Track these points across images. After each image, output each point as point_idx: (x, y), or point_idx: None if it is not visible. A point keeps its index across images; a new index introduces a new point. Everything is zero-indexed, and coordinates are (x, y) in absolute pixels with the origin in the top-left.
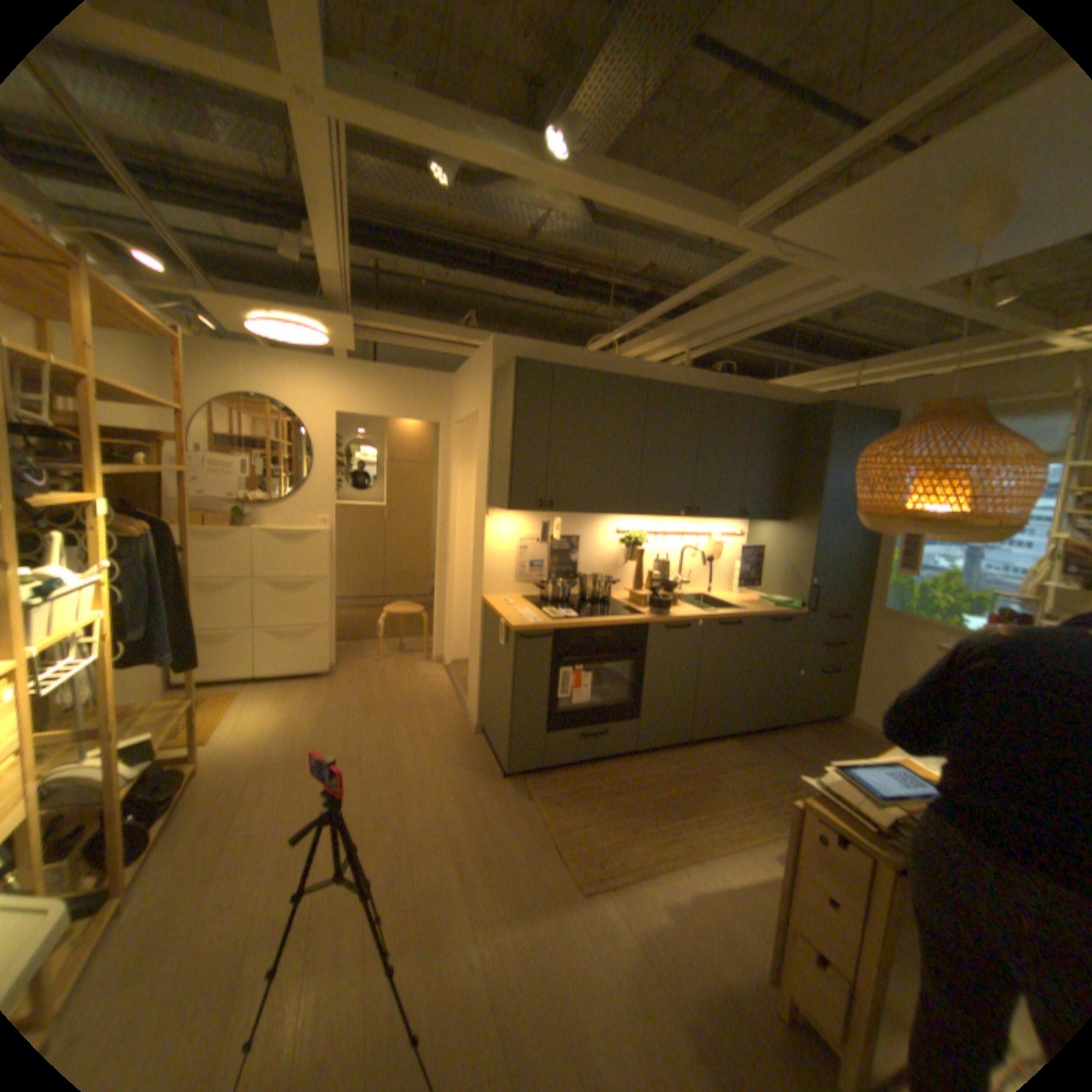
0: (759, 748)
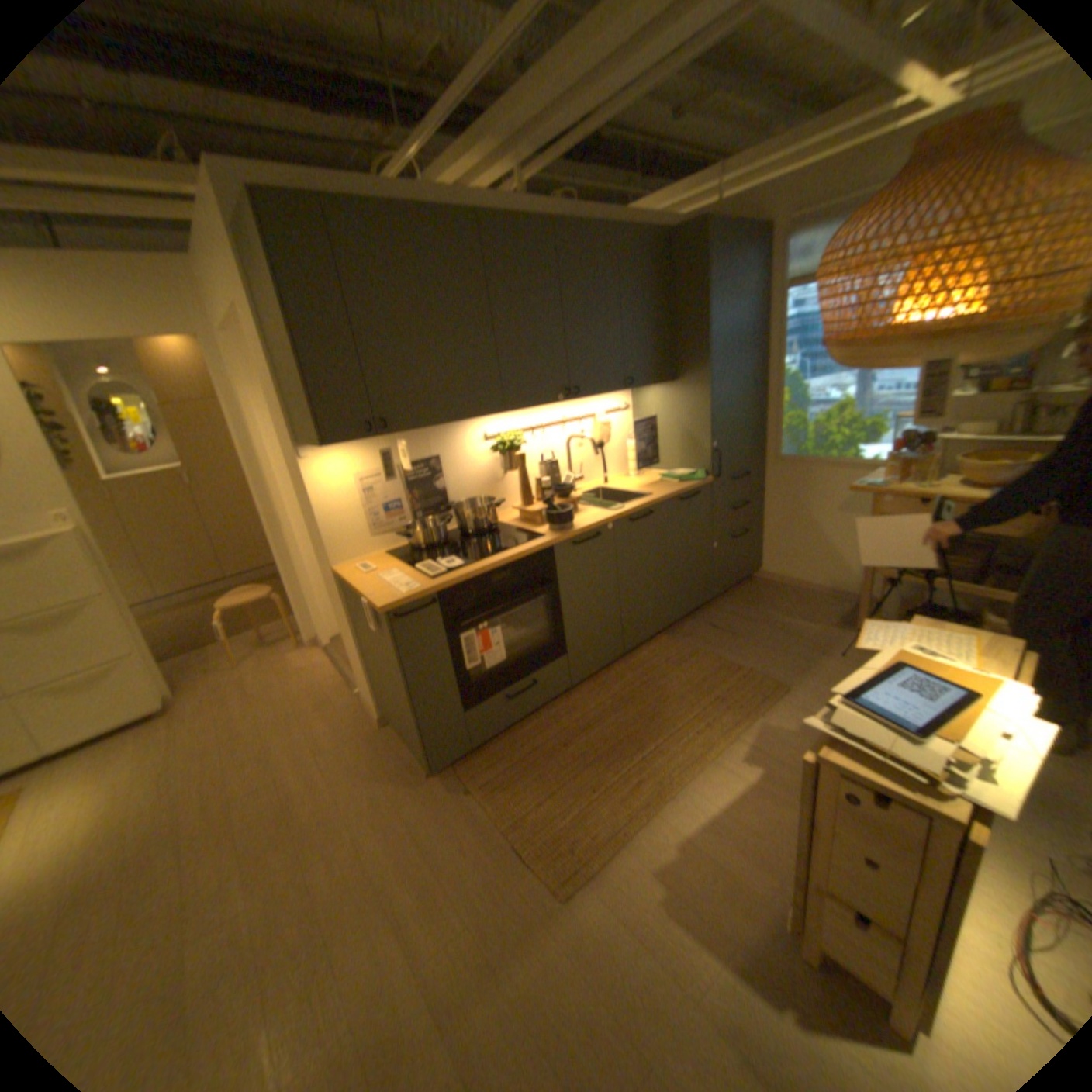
0: (688, 634)
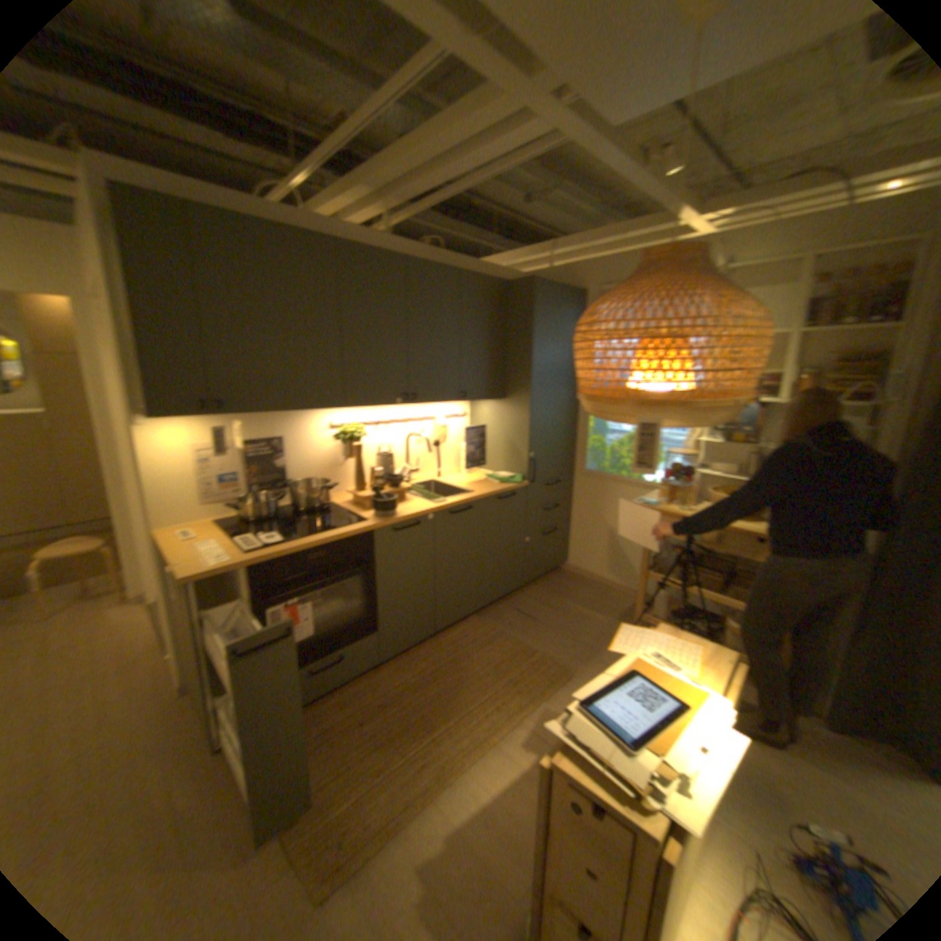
0: (496, 617)
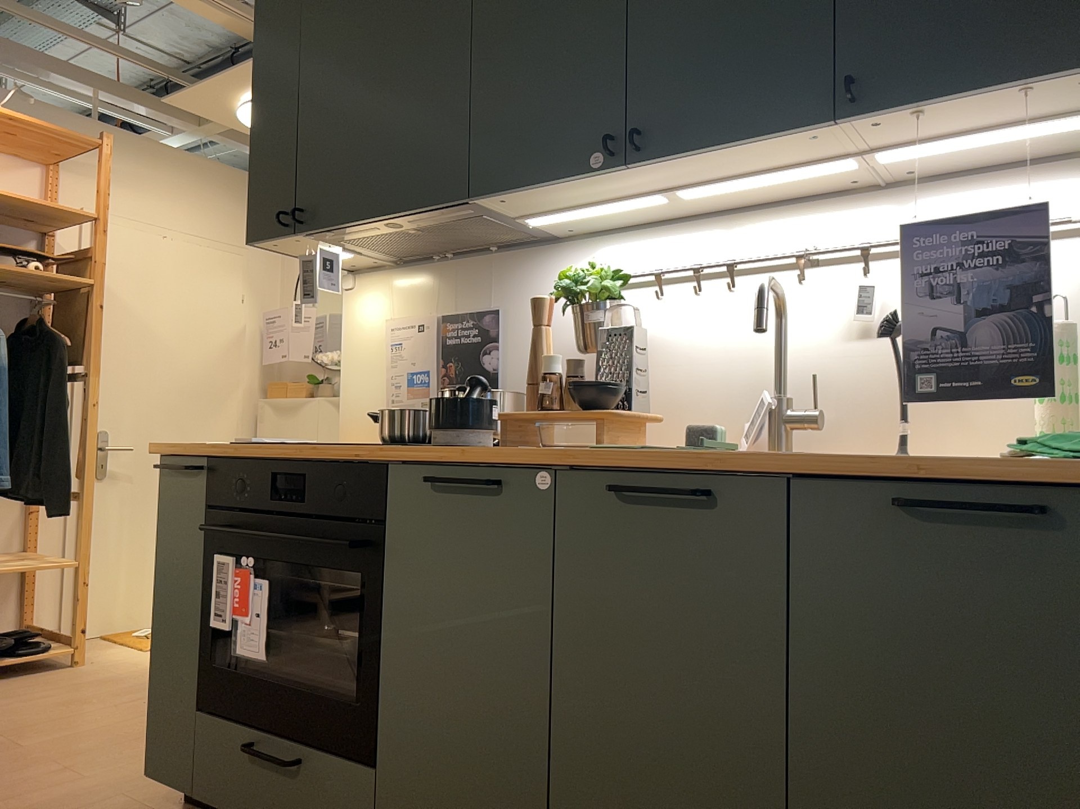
0: None
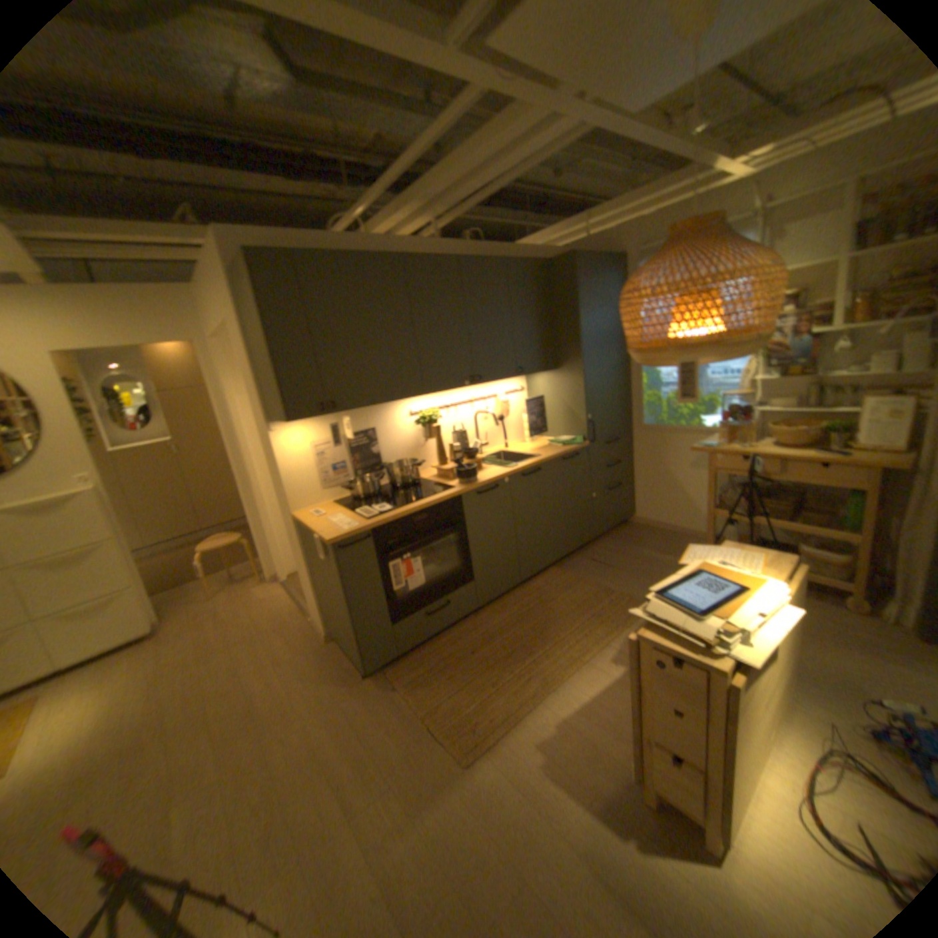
0: (574, 567)
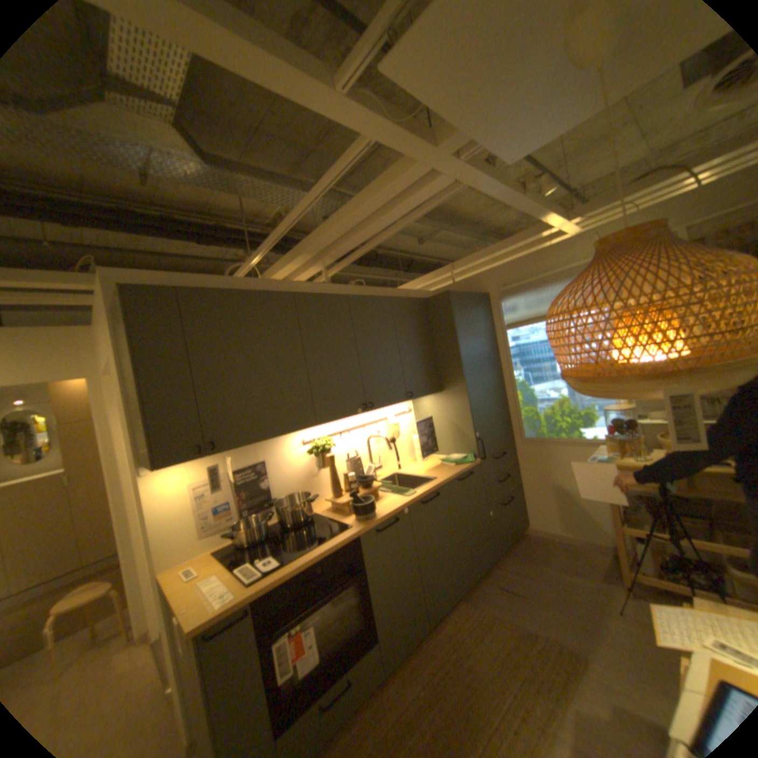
0: (484, 600)
